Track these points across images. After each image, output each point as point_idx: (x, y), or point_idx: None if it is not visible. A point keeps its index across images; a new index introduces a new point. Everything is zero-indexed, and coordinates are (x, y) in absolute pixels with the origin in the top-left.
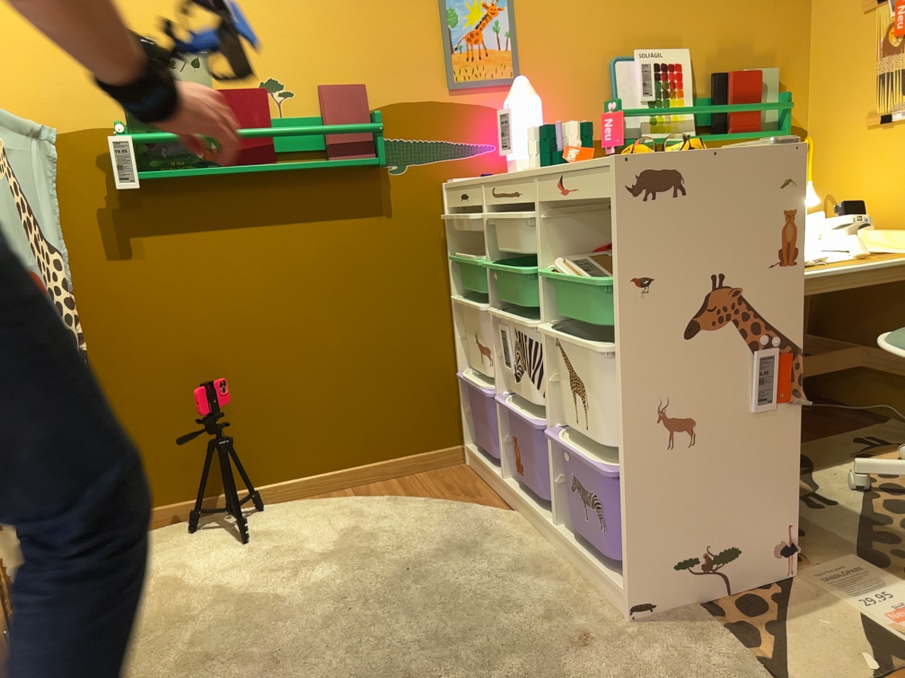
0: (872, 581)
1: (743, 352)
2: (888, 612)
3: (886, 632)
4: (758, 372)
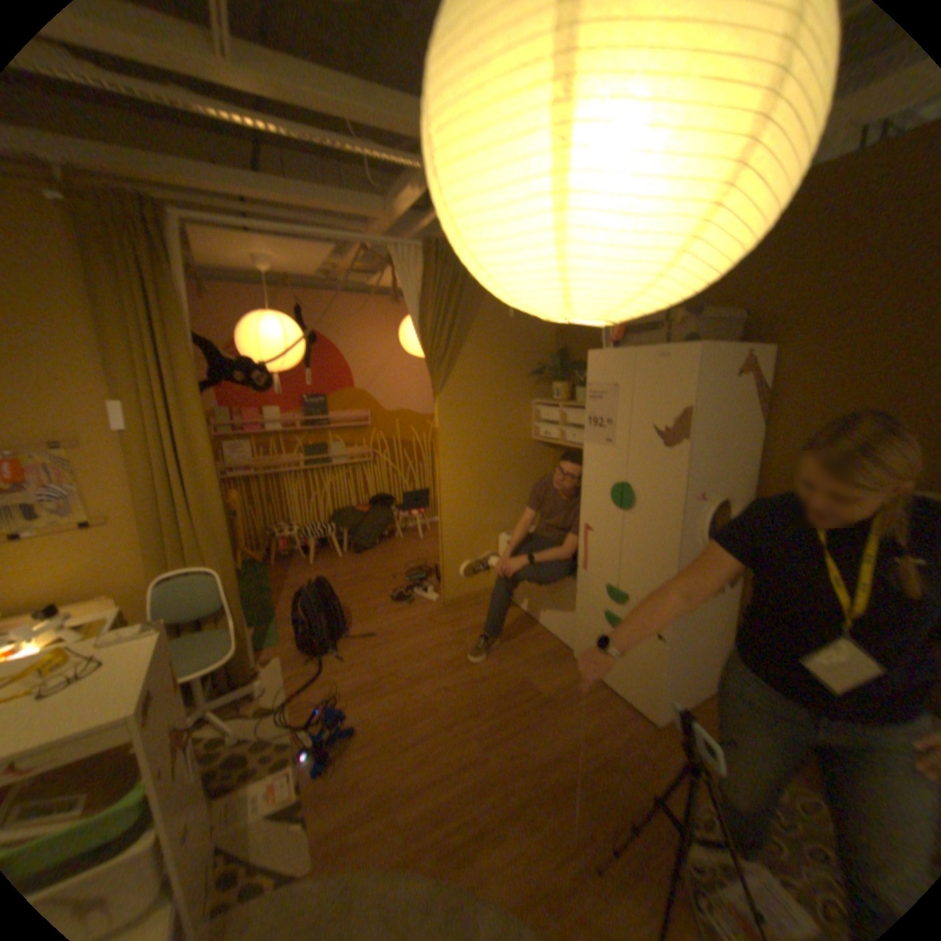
0: (237, 801)
1: (182, 756)
2: (262, 804)
3: (275, 811)
4: (189, 759)
